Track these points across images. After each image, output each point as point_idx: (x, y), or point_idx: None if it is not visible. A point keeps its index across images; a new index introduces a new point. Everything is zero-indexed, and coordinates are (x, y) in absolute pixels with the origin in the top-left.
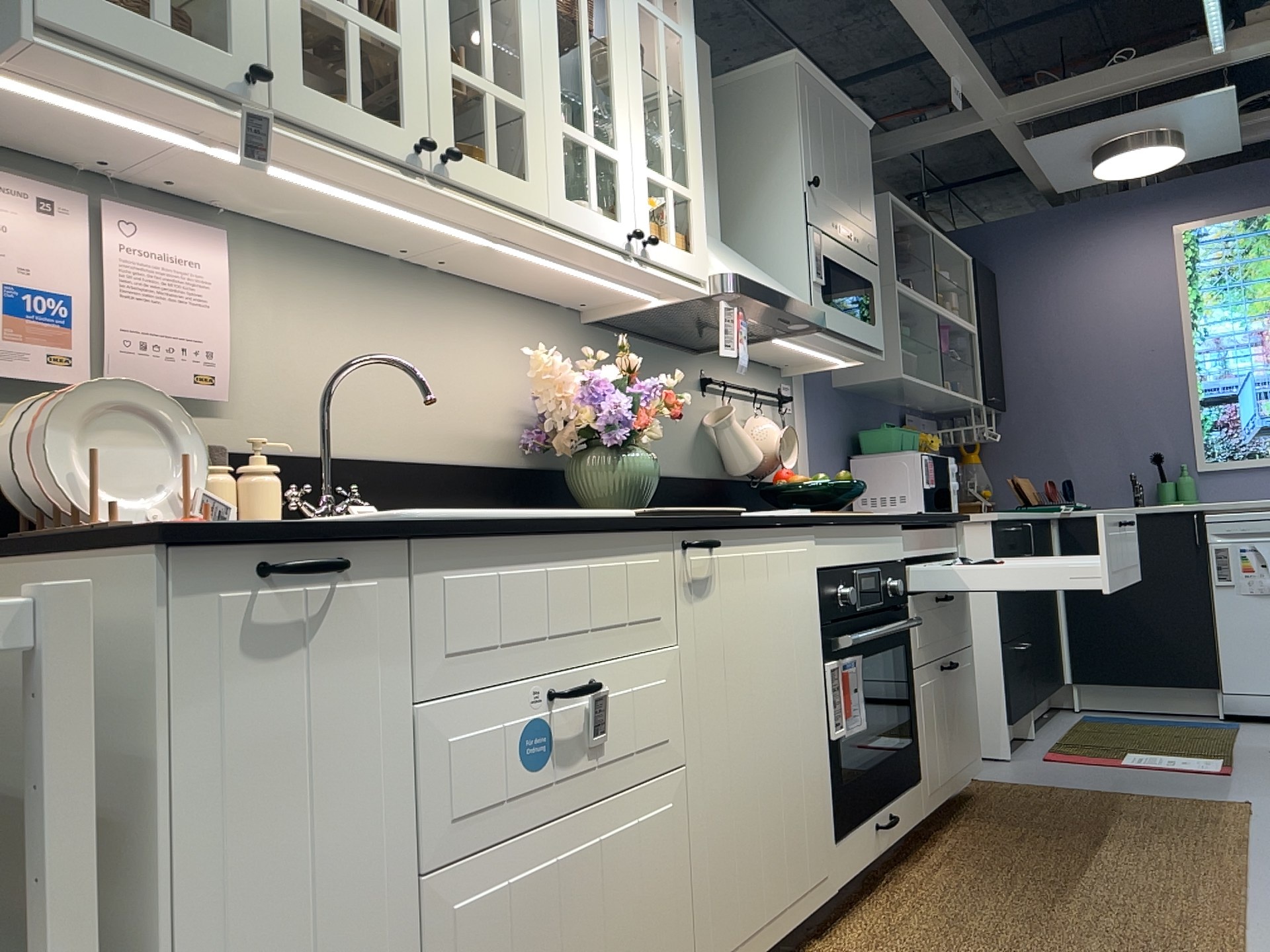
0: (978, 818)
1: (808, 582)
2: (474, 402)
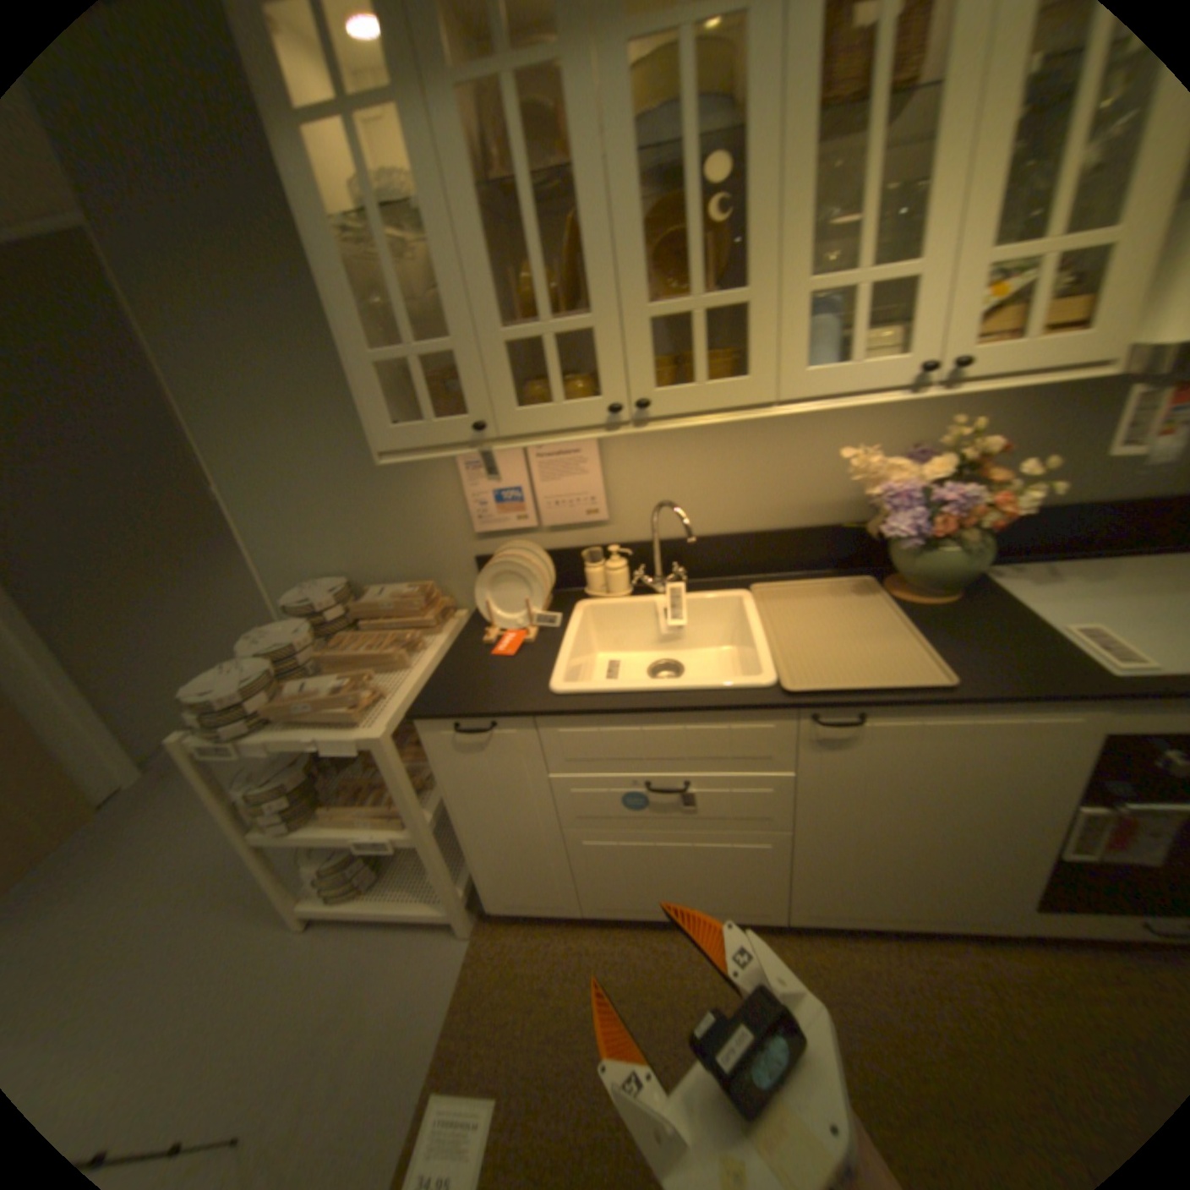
0: None
1: (1066, 747)
2: (817, 479)
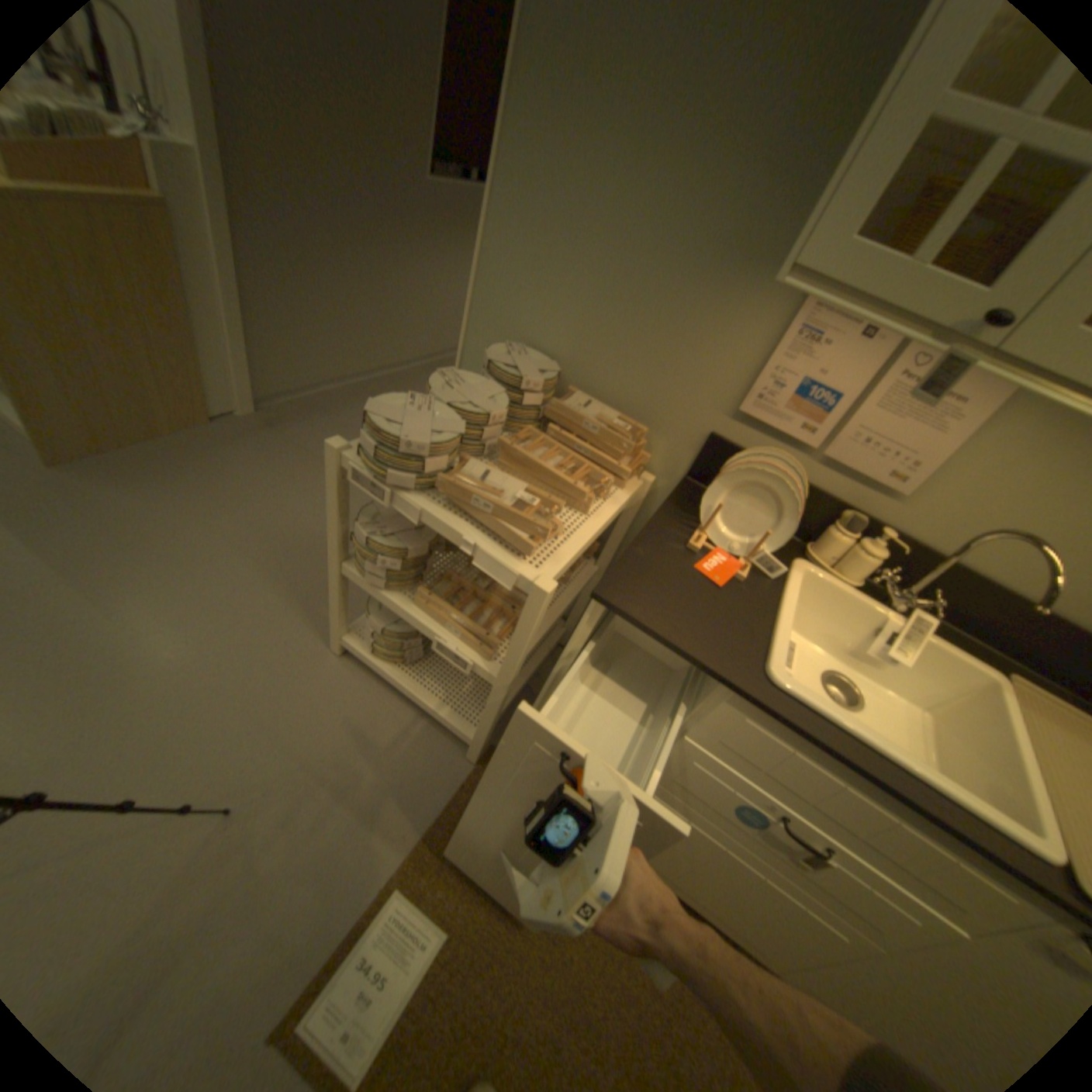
0: None
1: None
2: None
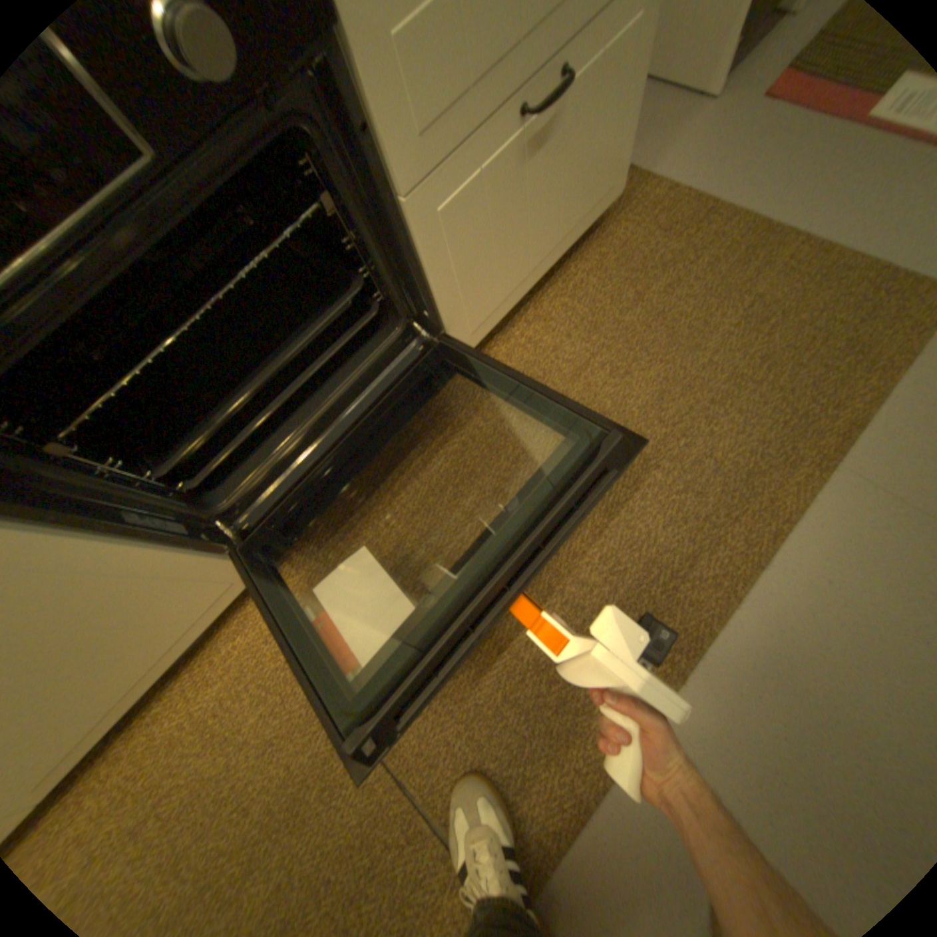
0: (564, 301)
1: None
2: None
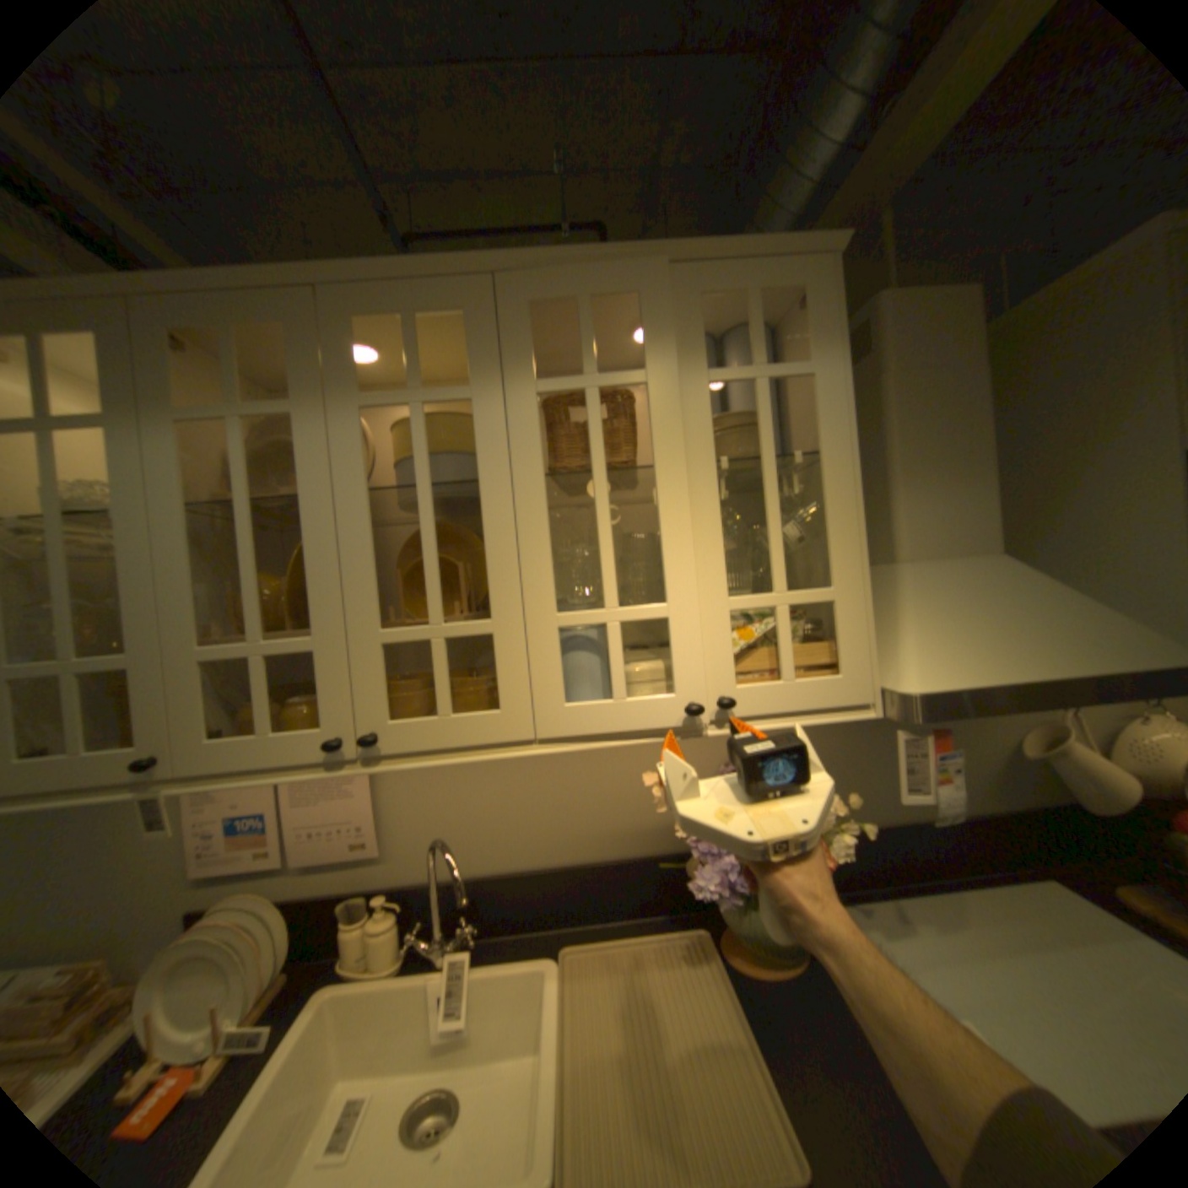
0: None
1: None
2: (628, 800)
